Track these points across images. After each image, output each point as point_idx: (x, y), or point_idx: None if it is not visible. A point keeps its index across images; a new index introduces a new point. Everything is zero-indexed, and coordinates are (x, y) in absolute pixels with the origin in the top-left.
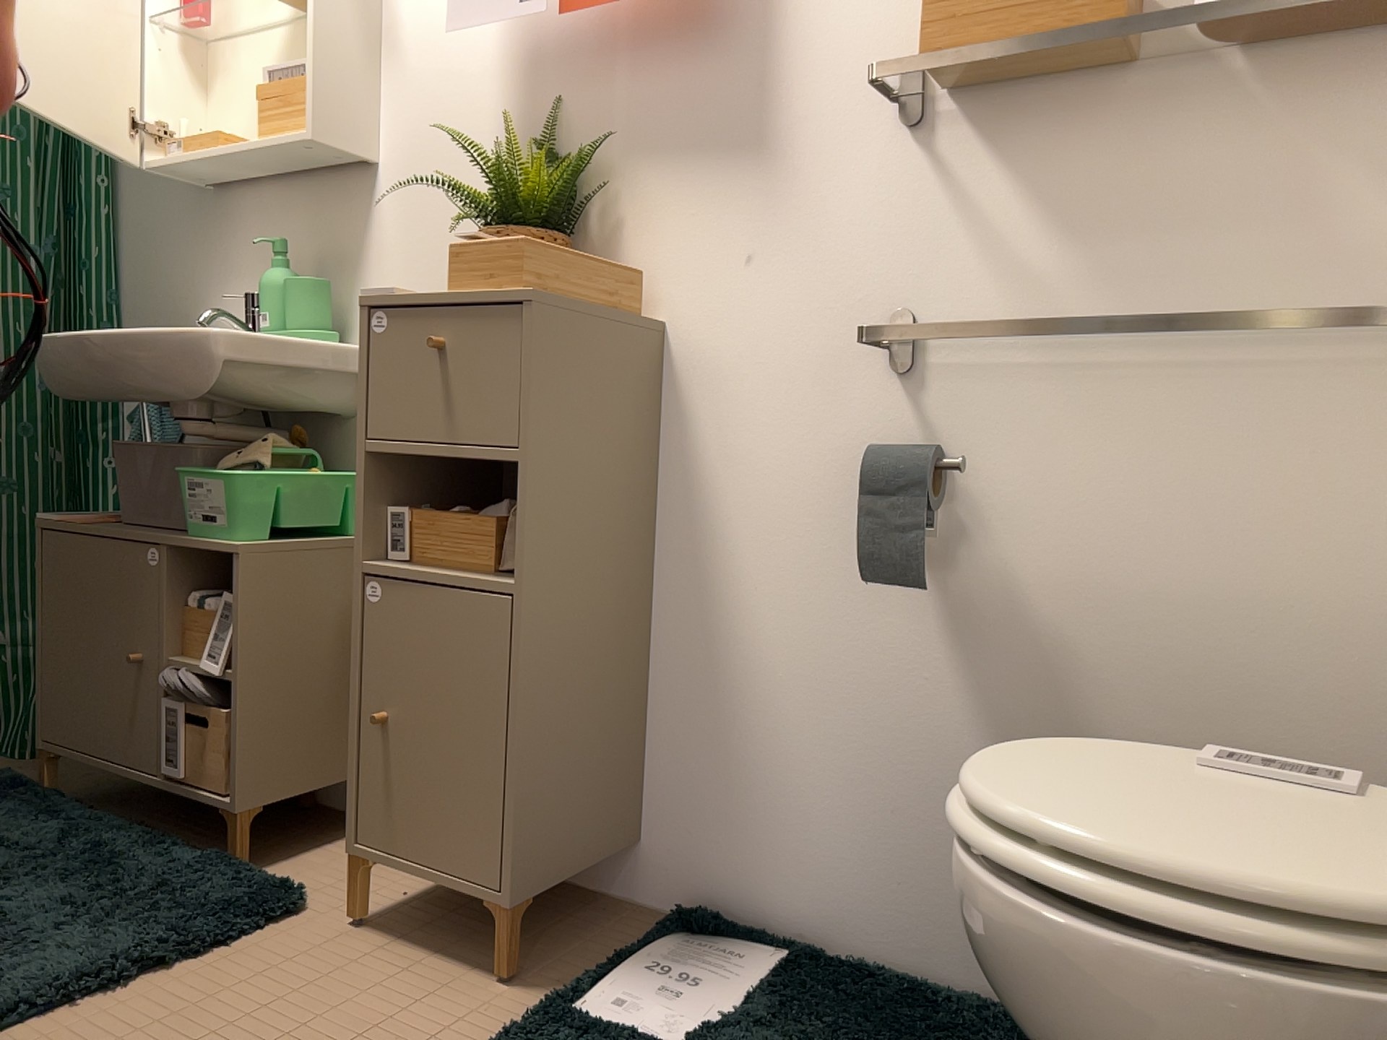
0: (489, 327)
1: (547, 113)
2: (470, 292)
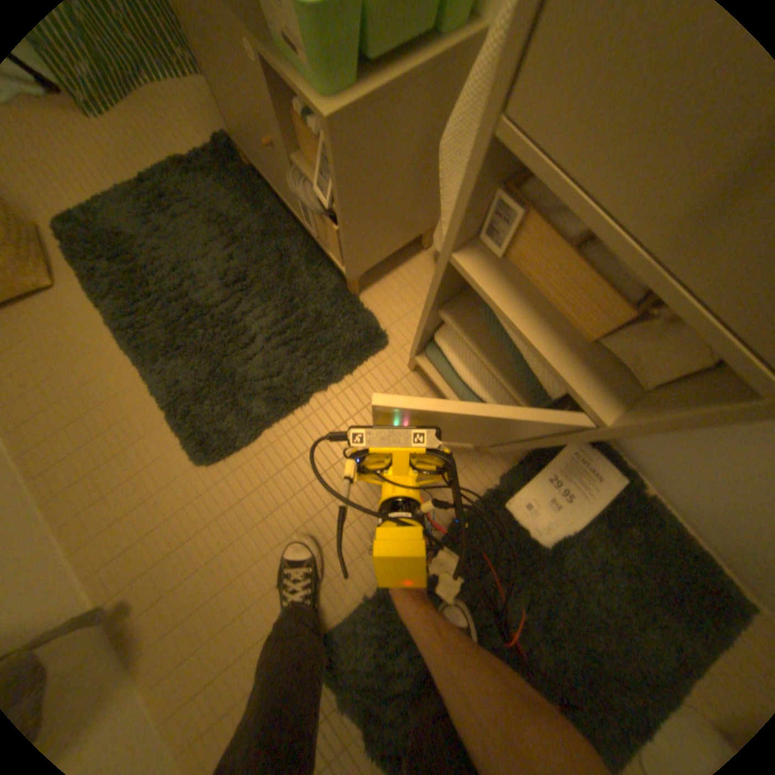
0: None
1: None
2: None
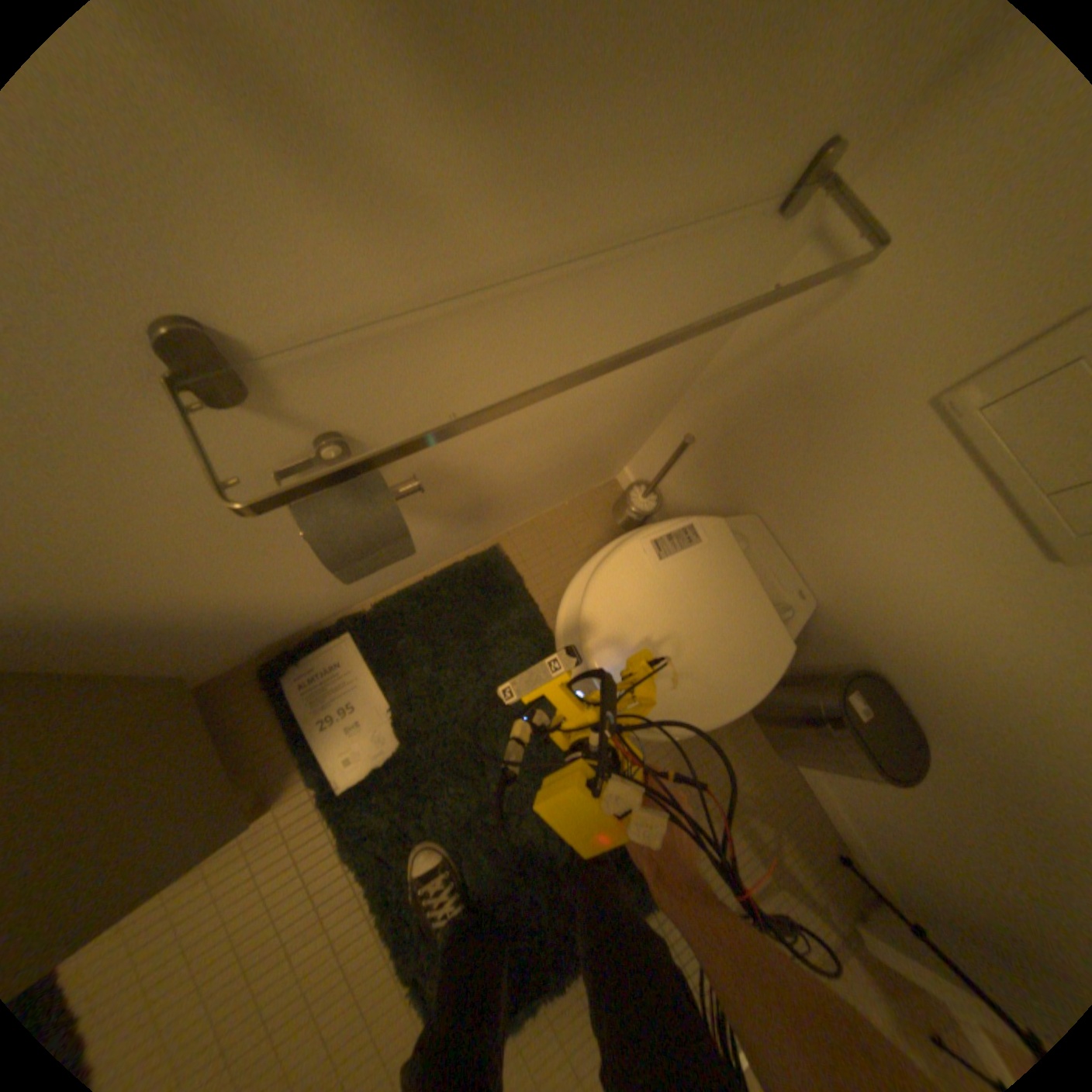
0: None
1: None
2: None
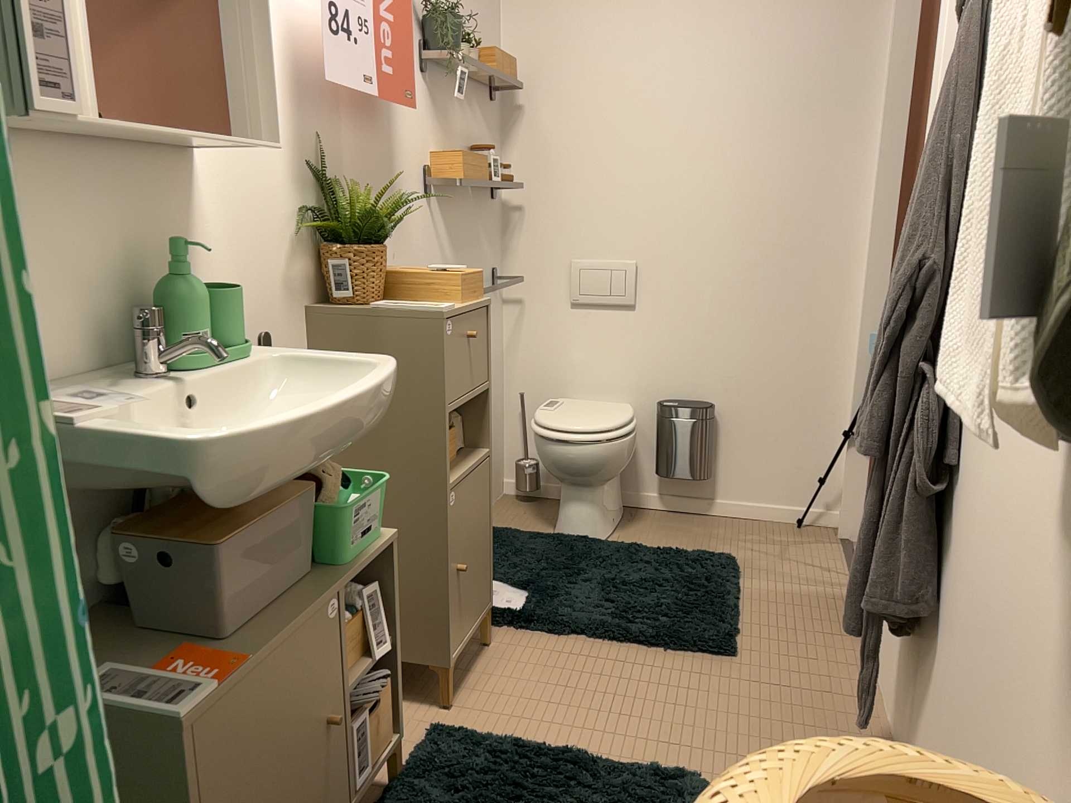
0: (479, 319)
1: (313, 140)
2: (471, 300)
